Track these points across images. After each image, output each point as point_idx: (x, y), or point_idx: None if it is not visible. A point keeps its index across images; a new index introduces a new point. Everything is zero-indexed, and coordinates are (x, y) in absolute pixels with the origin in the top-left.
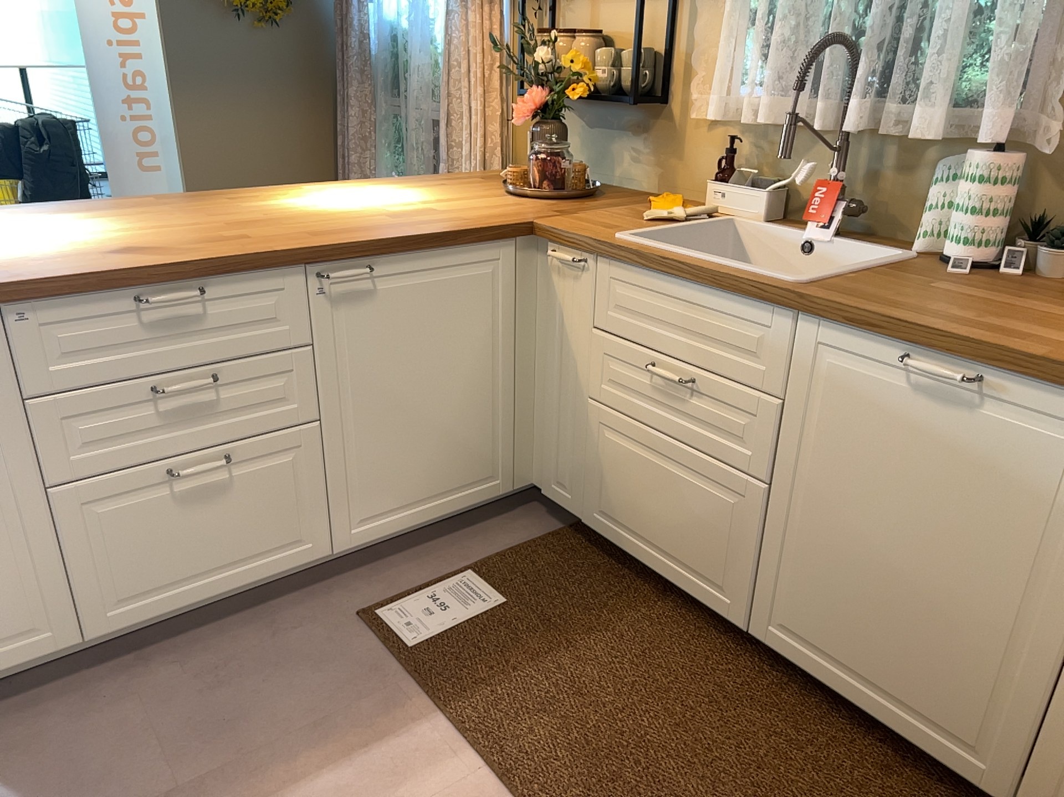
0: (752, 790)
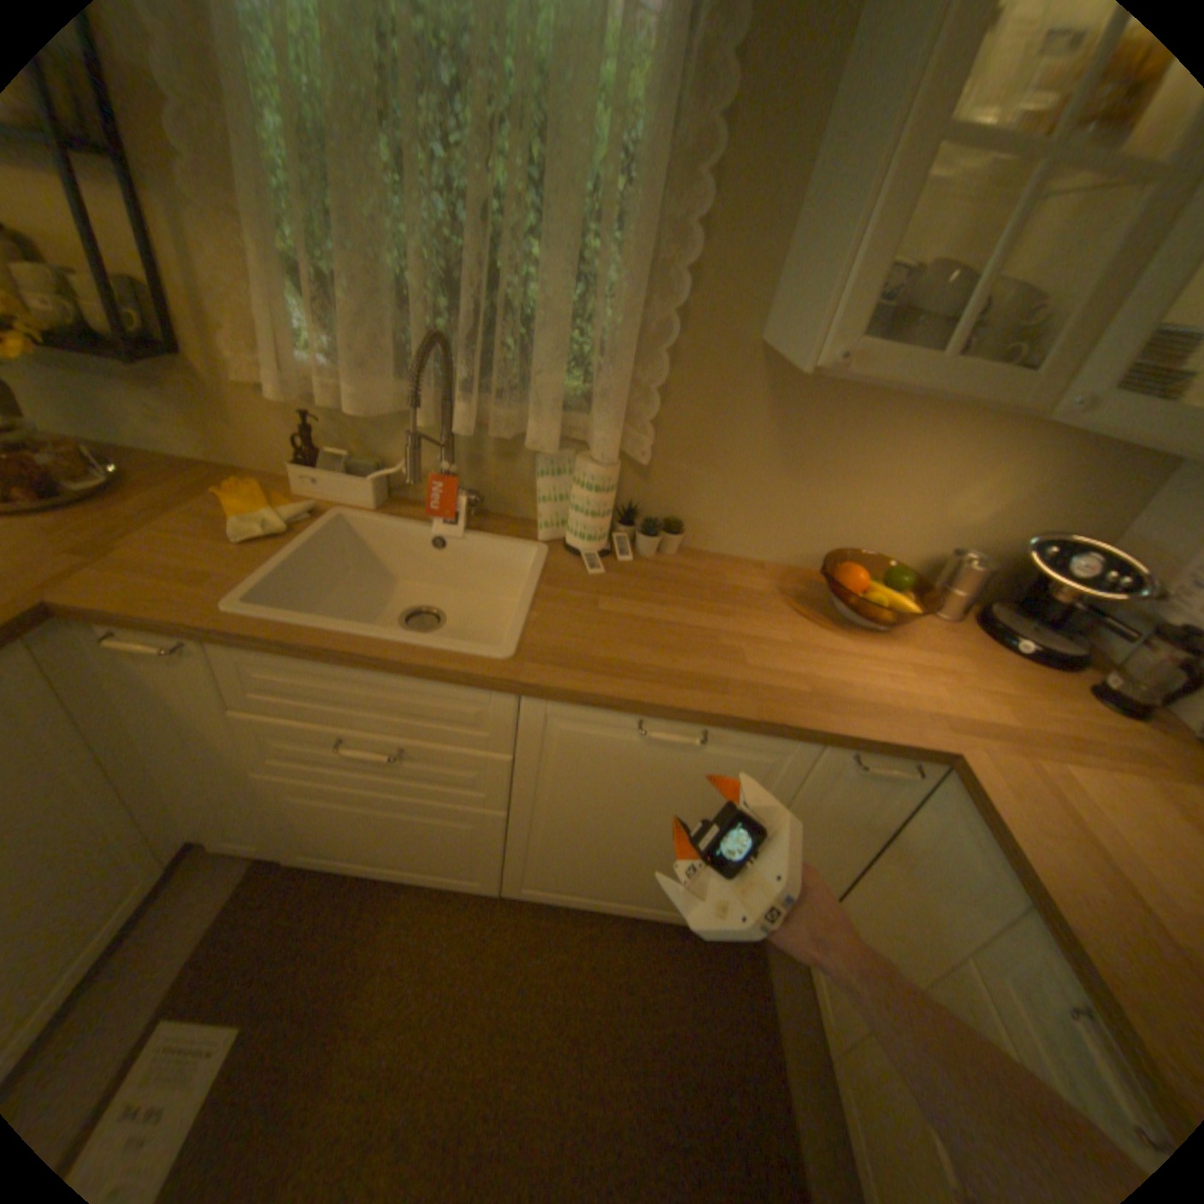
0: (574, 1049)
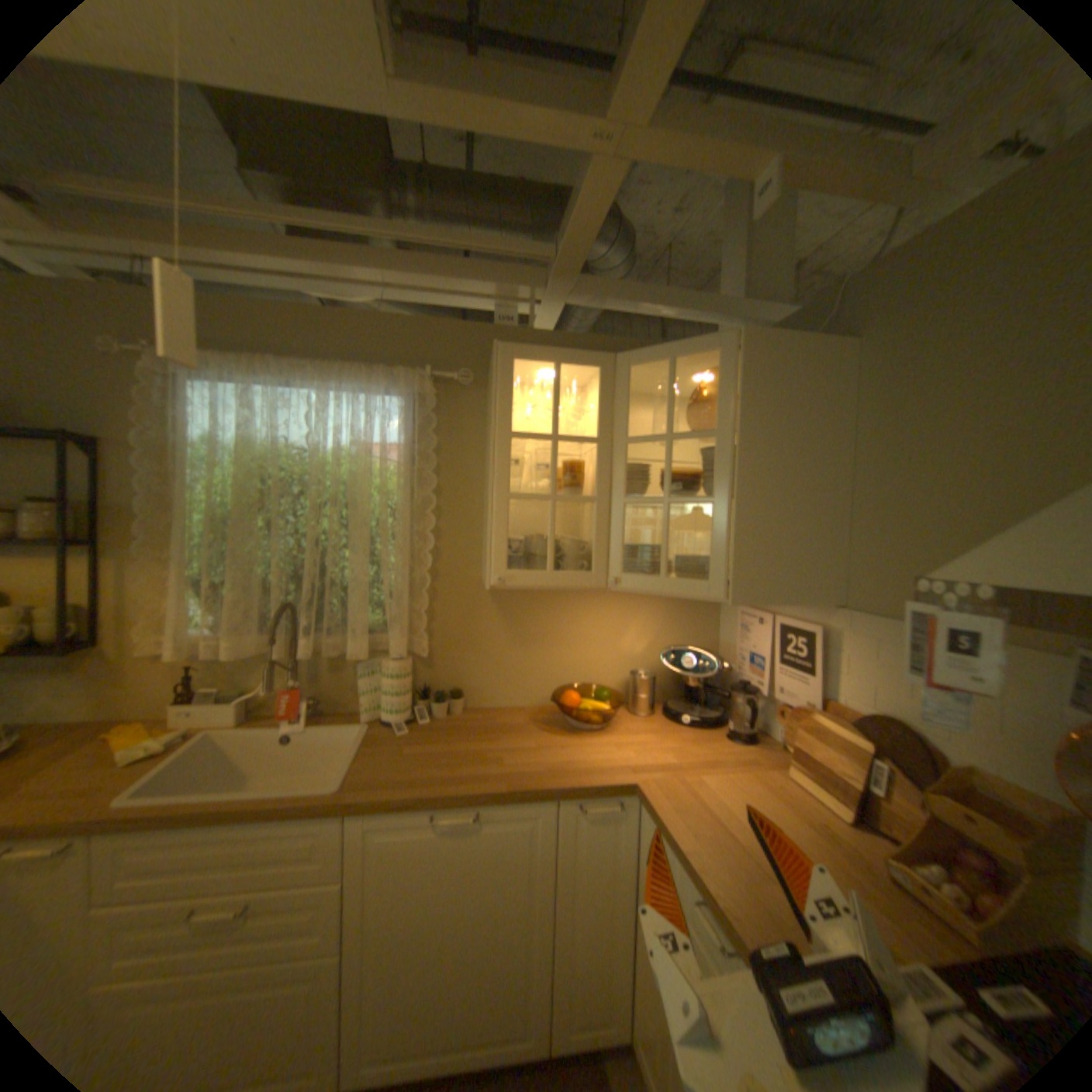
0: None
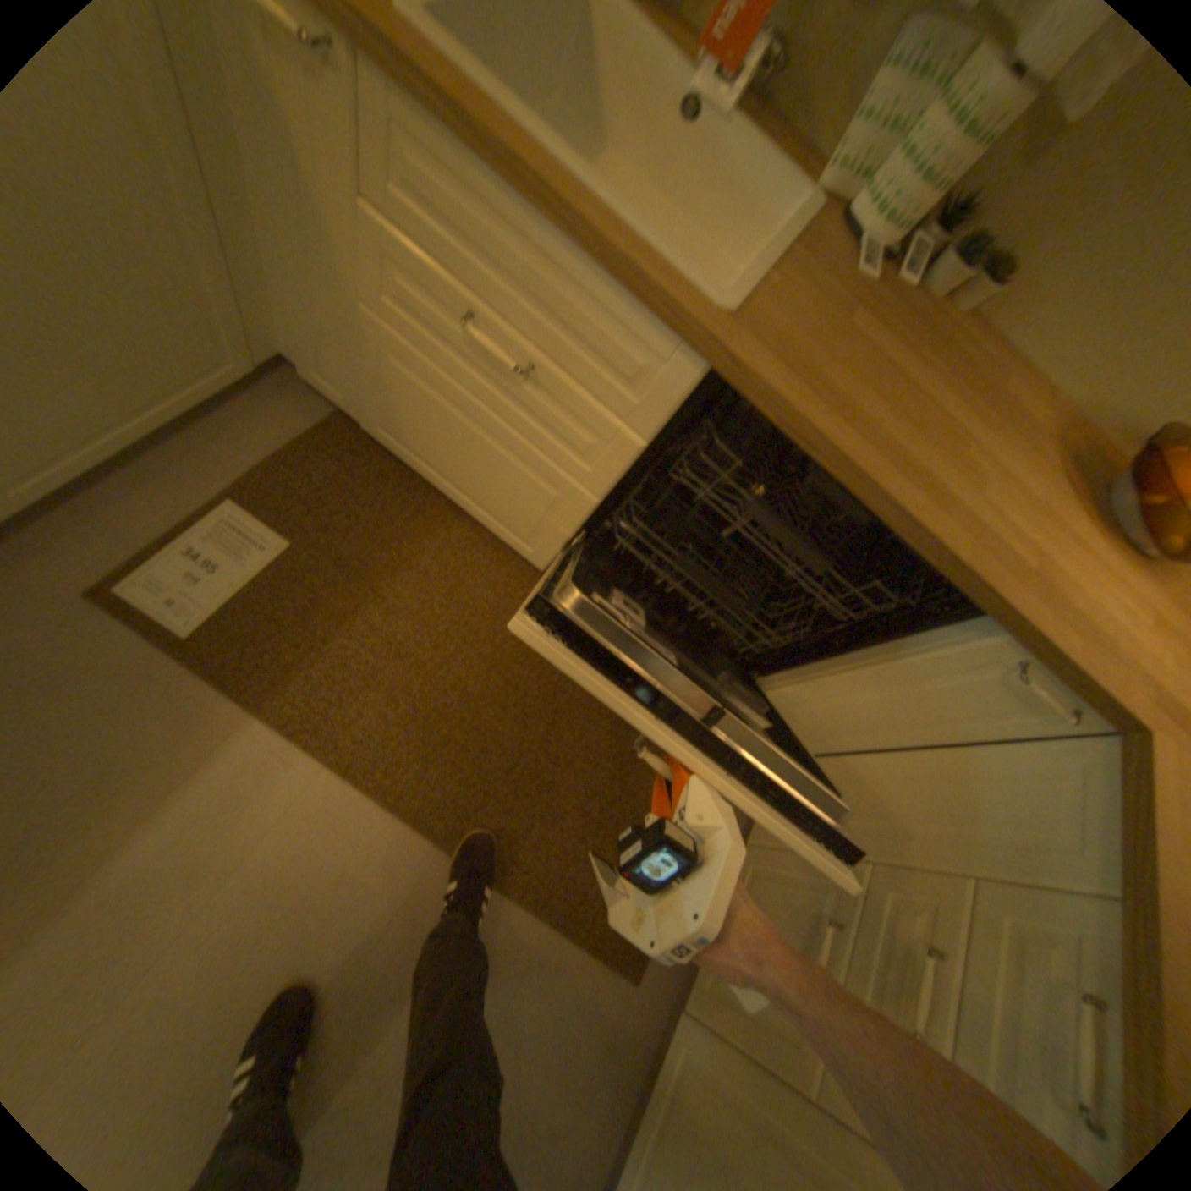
0: (550, 718)
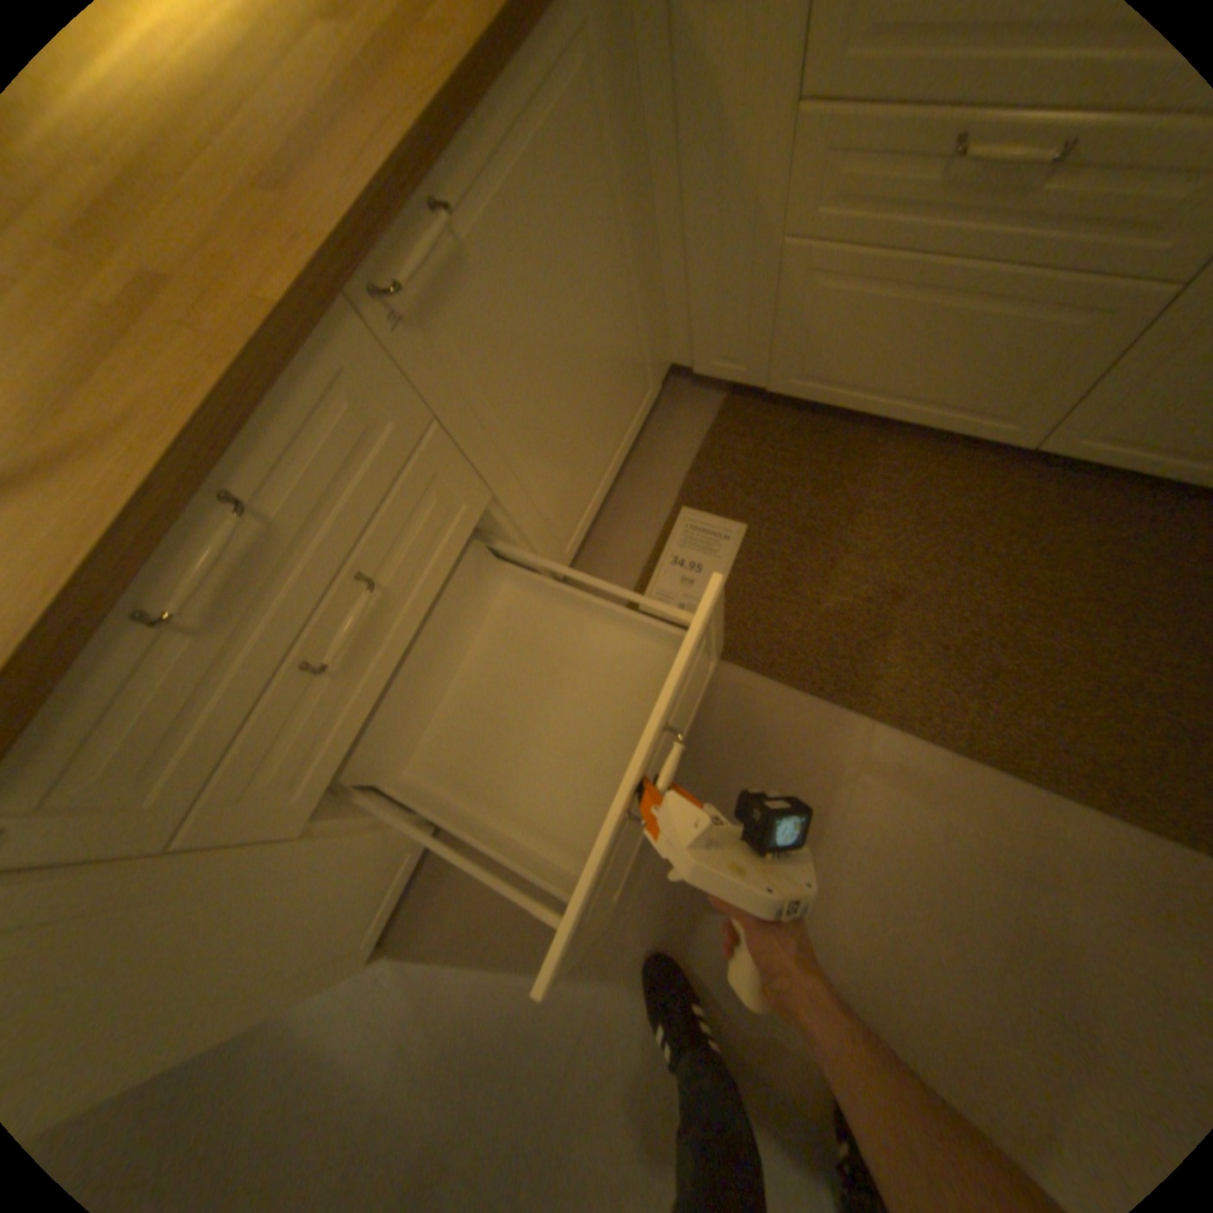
0: (1119, 616)
